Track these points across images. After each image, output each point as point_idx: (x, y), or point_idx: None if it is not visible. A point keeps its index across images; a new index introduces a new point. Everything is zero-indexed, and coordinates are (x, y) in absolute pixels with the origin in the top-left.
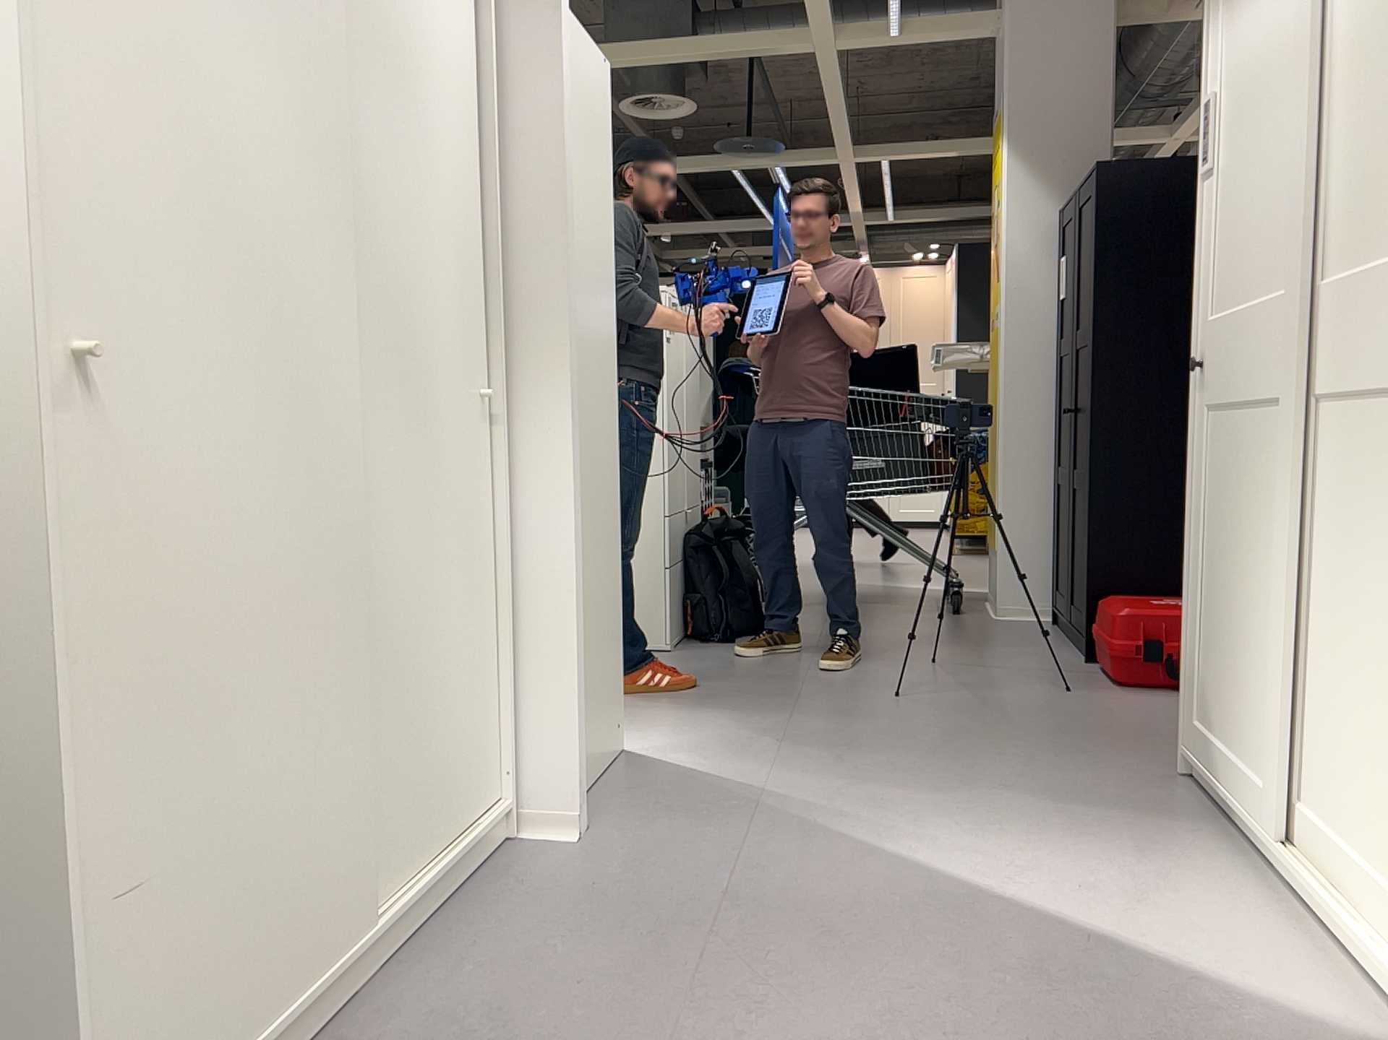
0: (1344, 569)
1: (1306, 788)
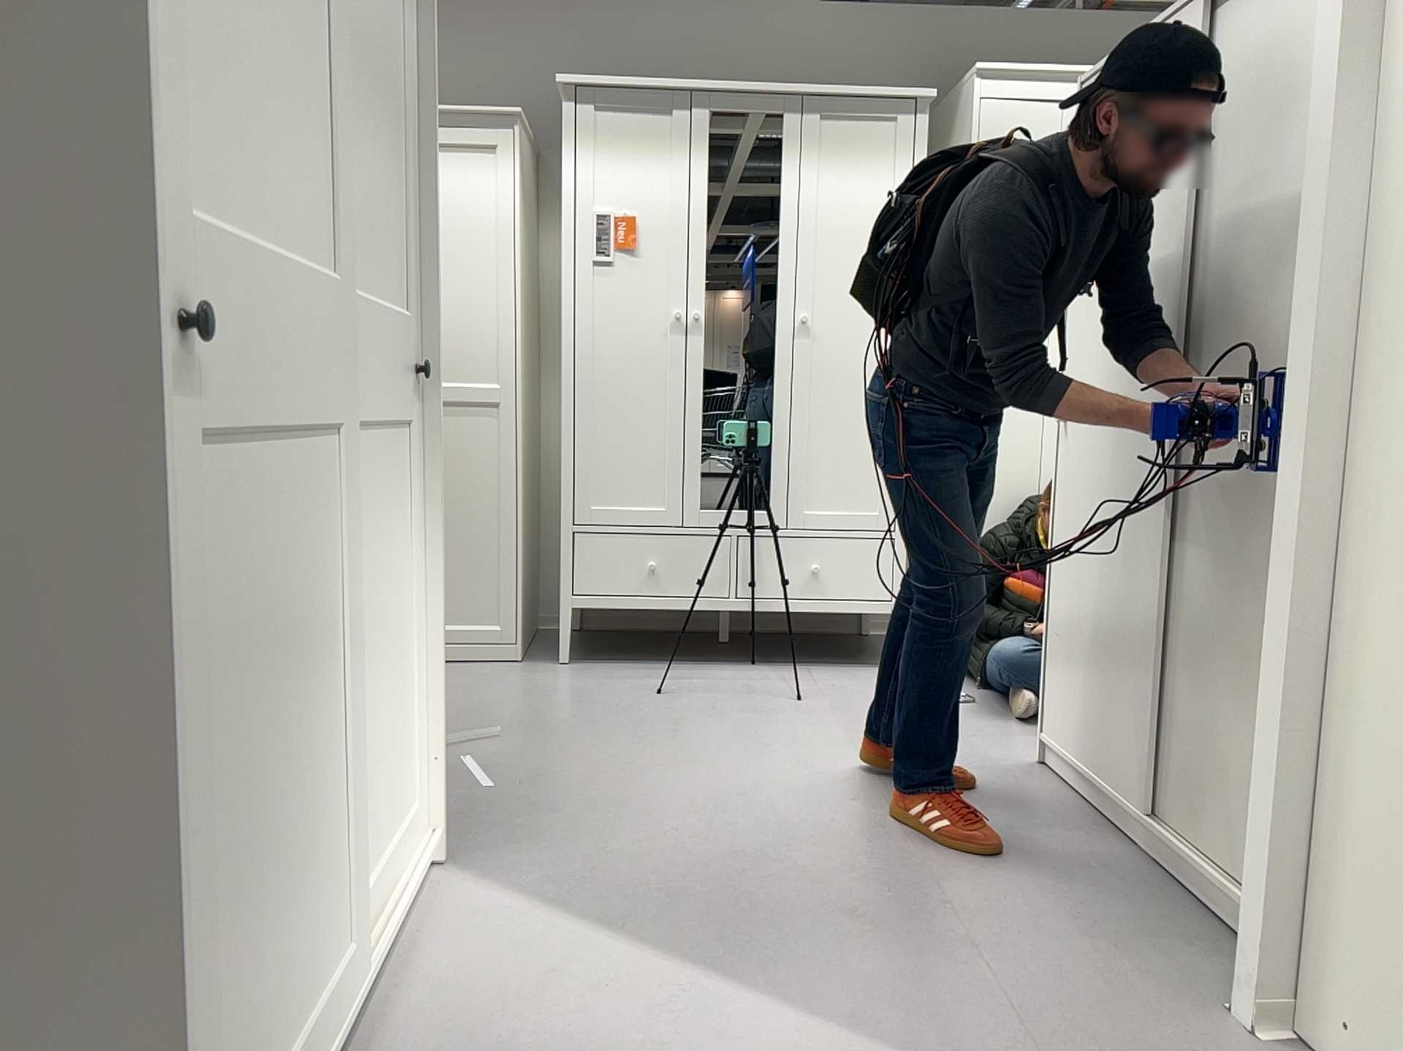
0: (366, 609)
1: (353, 883)
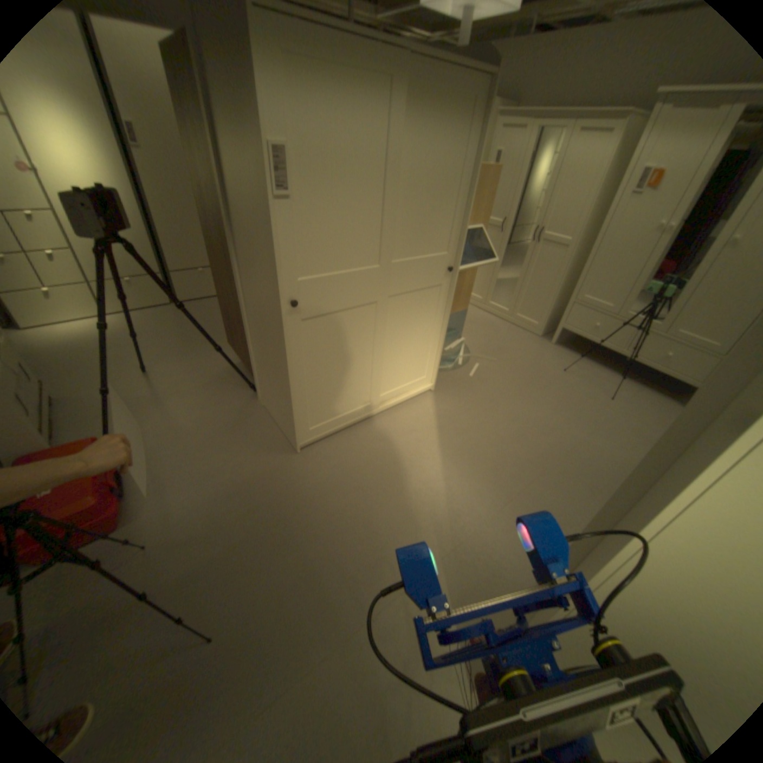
0: (405, 334)
1: (387, 388)
